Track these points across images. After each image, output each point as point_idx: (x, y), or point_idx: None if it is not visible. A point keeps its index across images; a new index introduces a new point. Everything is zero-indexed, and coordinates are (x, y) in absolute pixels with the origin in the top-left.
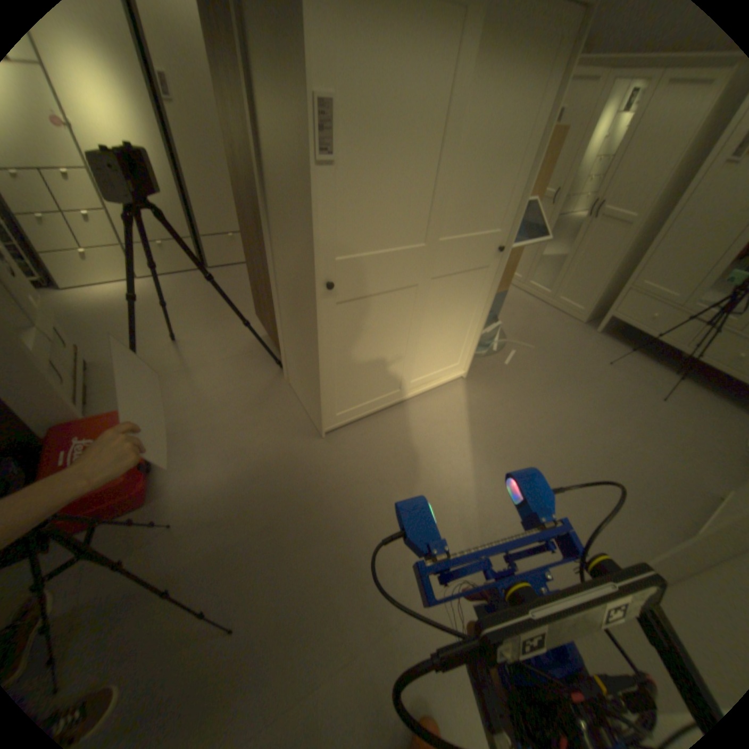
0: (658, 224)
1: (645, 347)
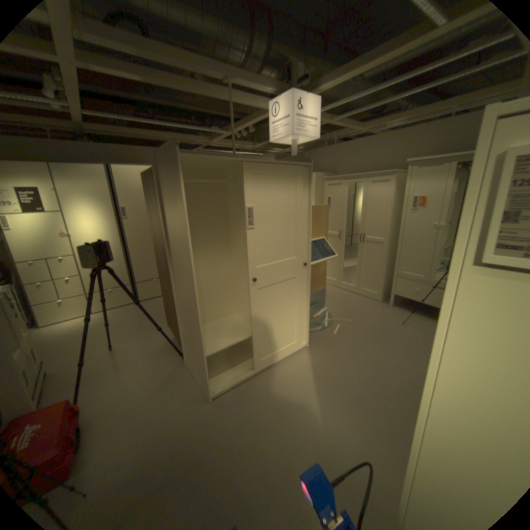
0: (397, 242)
1: (422, 311)
